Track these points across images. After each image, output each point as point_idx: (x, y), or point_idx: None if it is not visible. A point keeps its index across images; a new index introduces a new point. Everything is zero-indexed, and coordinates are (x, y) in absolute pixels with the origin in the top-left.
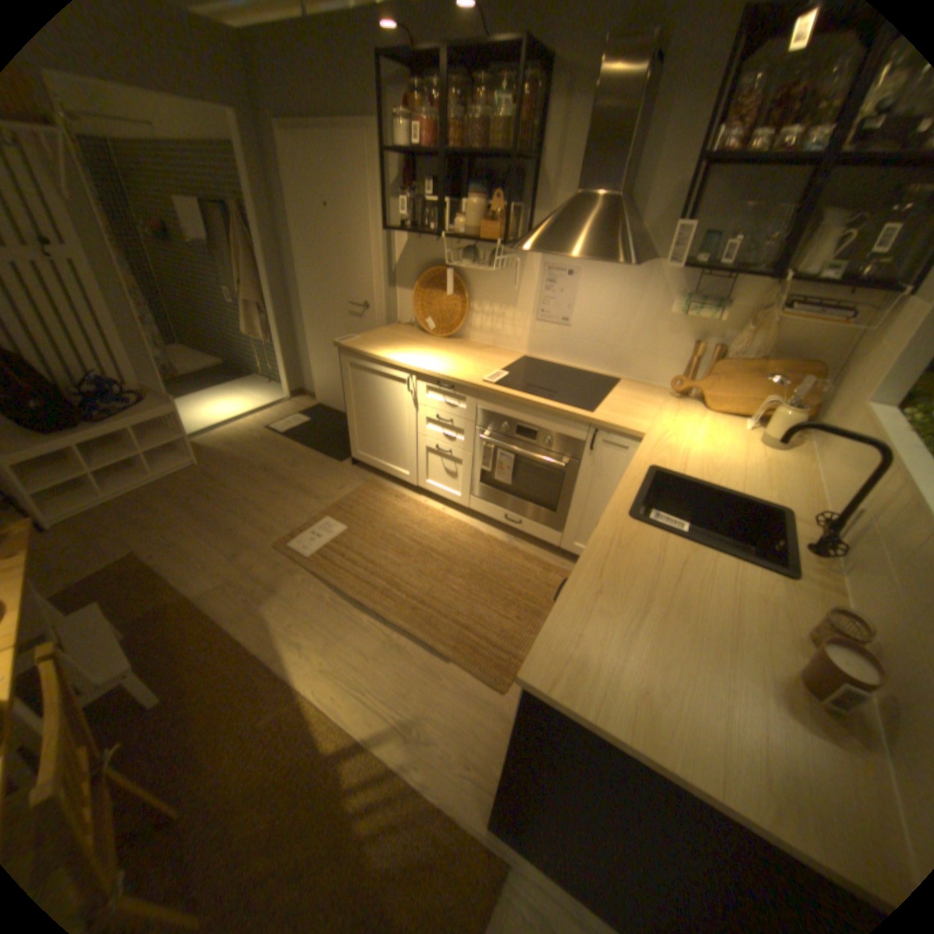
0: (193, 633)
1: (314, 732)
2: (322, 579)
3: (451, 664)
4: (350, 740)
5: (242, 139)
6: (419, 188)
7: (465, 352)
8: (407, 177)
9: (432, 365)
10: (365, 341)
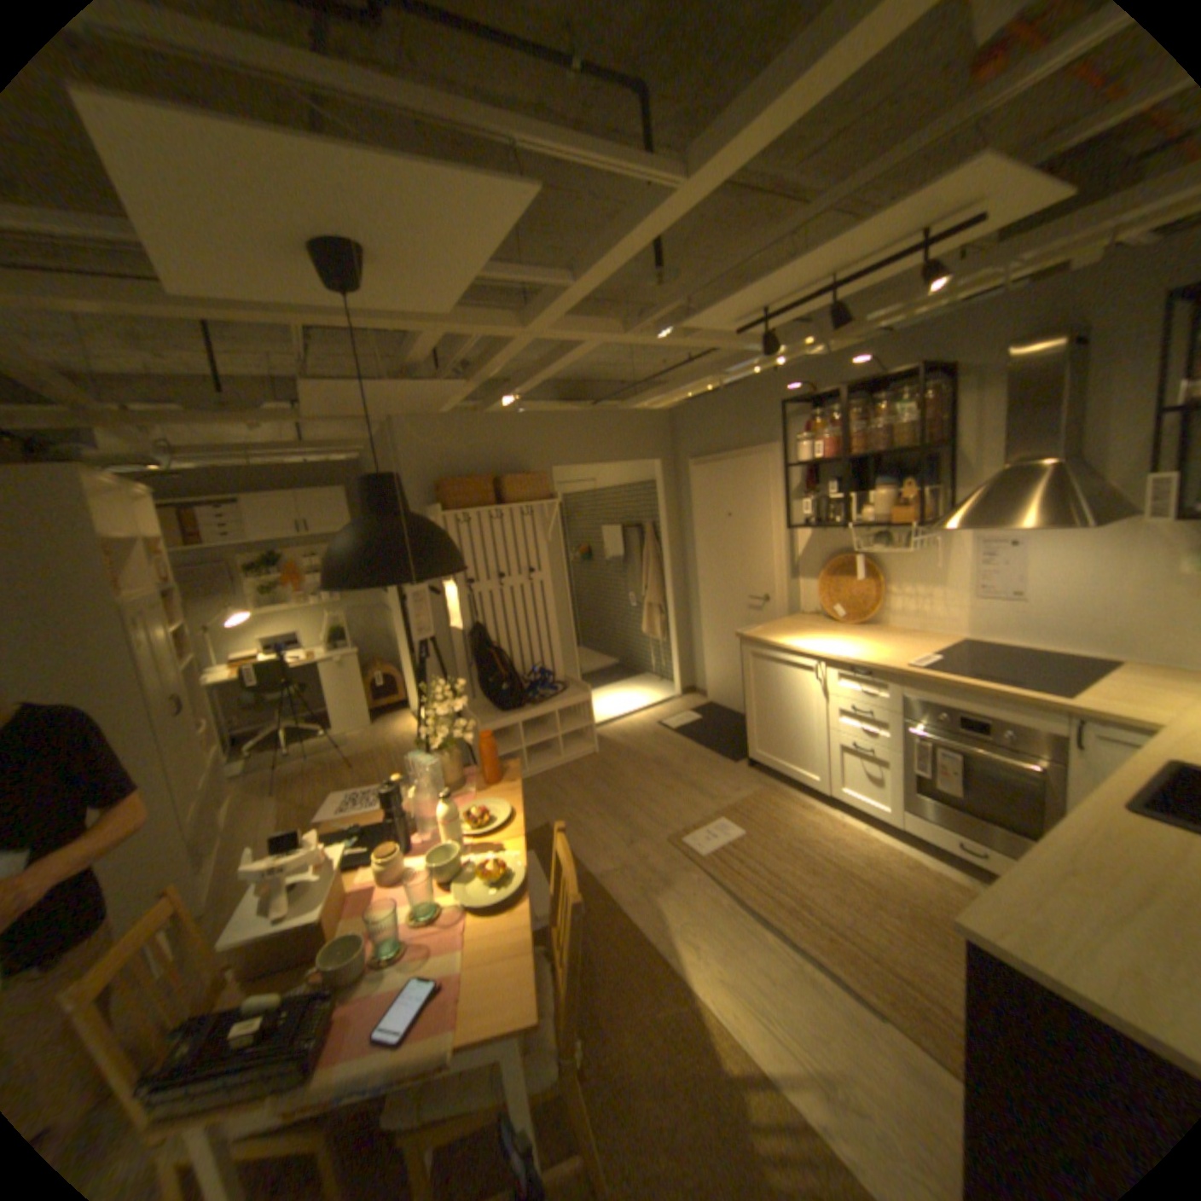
0: (596, 908)
1: (715, 1046)
2: (718, 883)
3: (890, 1024)
4: (757, 1071)
5: (660, 477)
6: (821, 488)
7: (883, 638)
8: (809, 481)
9: (843, 651)
10: (766, 631)
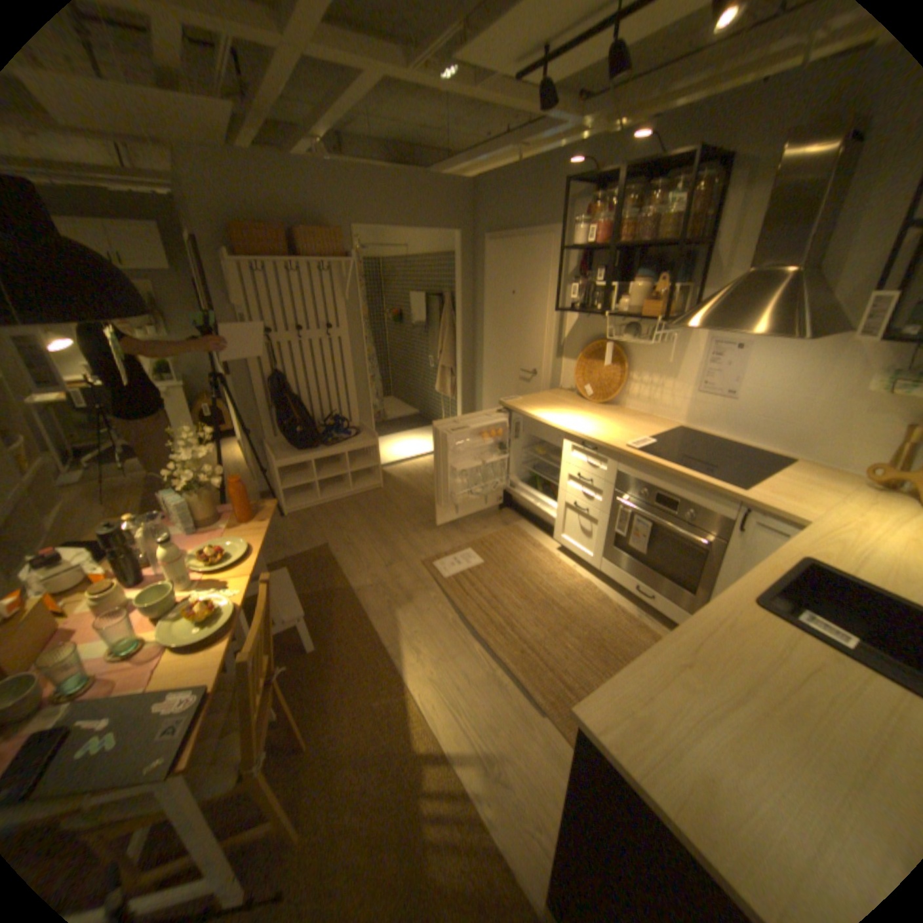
0: (349, 615)
1: (412, 730)
2: (450, 601)
3: (547, 719)
4: (439, 750)
5: (462, 249)
6: (593, 275)
7: (617, 418)
8: (584, 267)
9: (580, 427)
10: (525, 402)
